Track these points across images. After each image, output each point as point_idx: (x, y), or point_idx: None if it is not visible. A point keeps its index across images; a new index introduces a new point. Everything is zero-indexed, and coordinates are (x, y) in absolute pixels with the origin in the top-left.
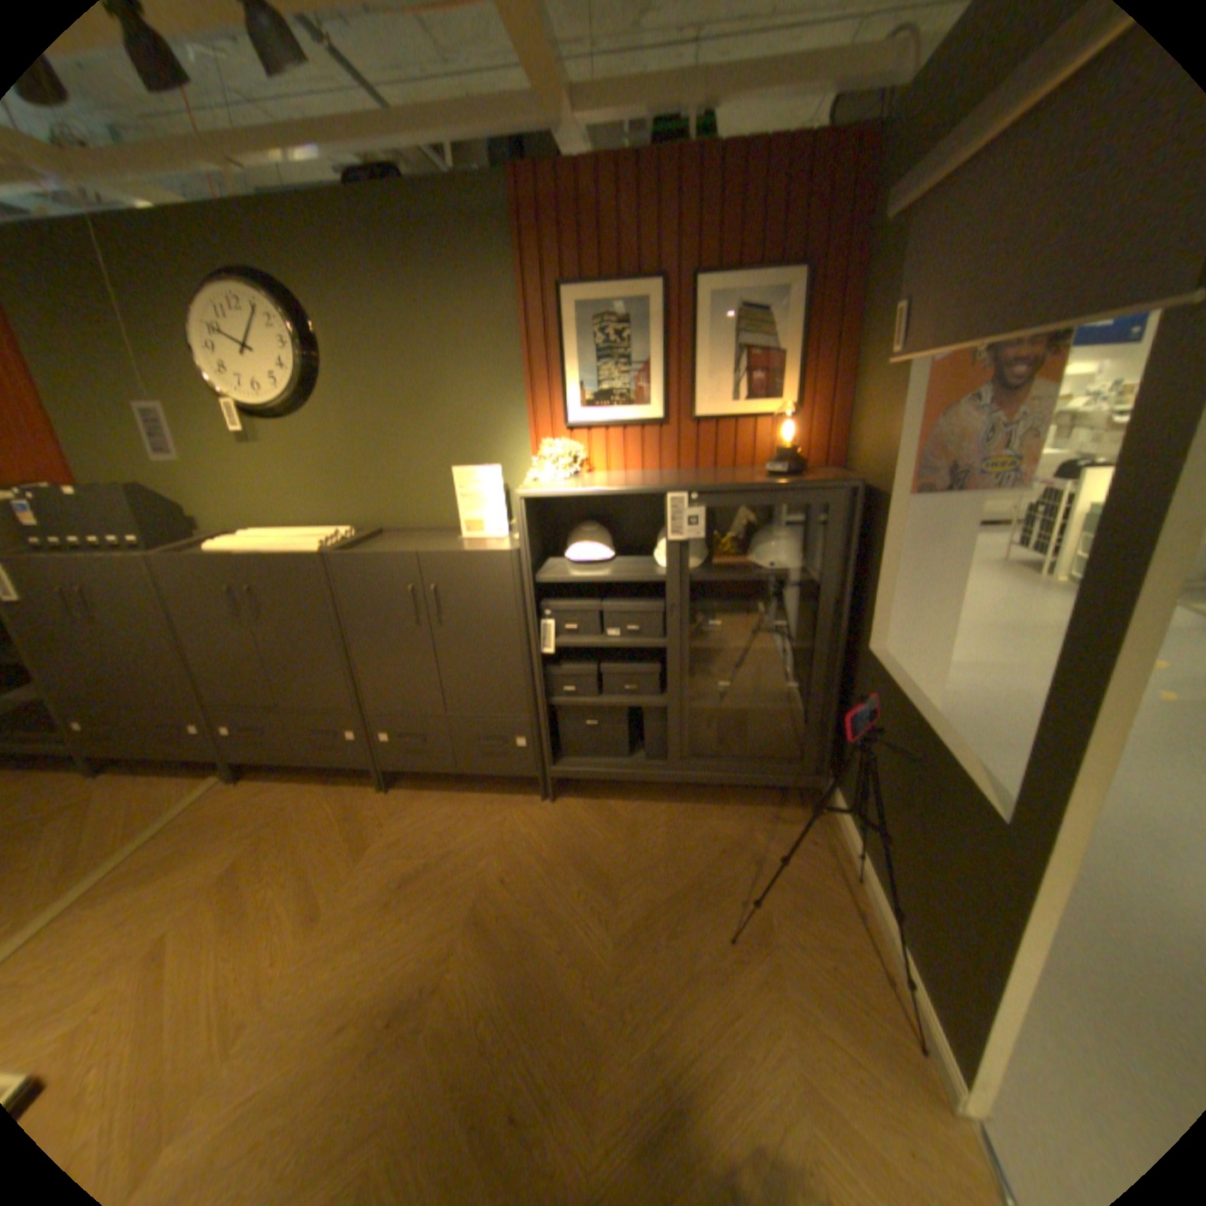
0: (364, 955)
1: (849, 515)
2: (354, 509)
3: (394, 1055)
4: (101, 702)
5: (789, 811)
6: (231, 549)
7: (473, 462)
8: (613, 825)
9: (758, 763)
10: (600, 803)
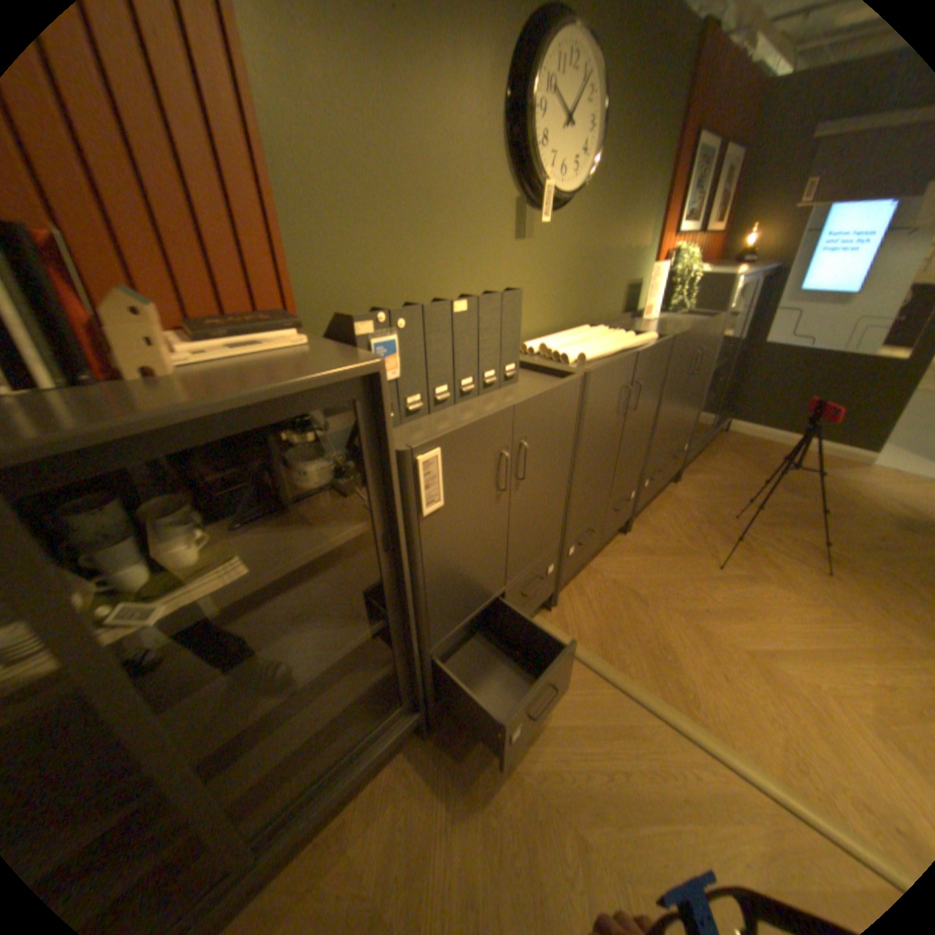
0: (786, 563)
1: (756, 281)
2: (575, 309)
3: (853, 564)
4: (485, 603)
5: (720, 436)
6: (608, 351)
7: (636, 260)
8: (708, 472)
9: (722, 416)
10: (688, 470)
